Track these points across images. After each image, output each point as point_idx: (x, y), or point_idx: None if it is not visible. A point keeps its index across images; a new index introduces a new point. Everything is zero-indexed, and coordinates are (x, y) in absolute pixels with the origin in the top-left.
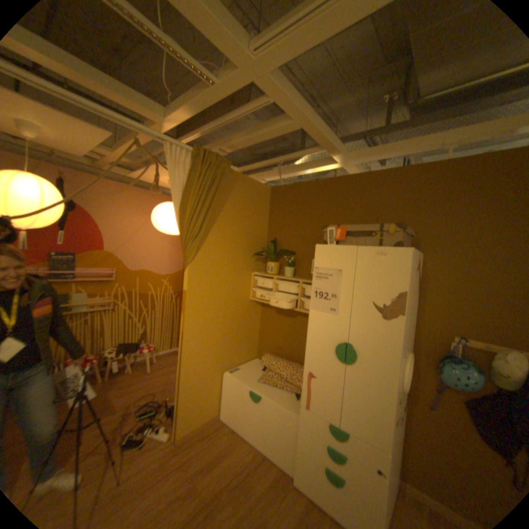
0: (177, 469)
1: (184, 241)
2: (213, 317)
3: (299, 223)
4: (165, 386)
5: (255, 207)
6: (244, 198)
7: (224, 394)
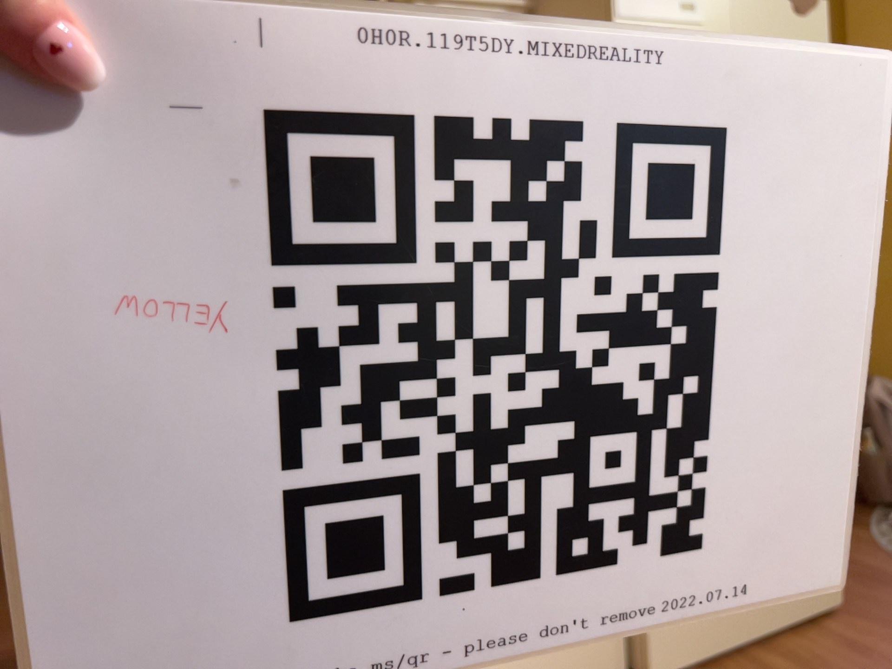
0: None
1: None
2: None
3: None
4: None
5: None
6: None
7: None
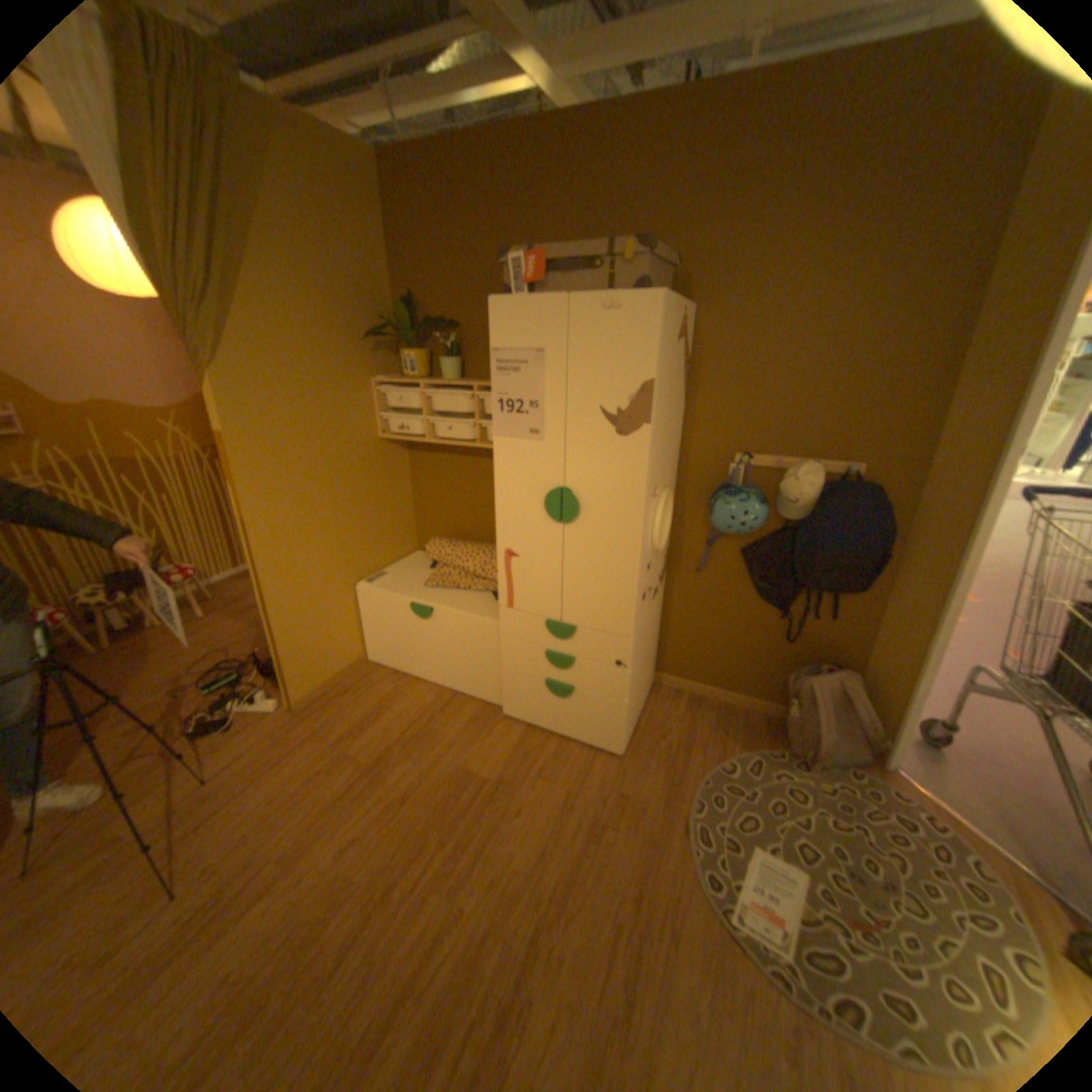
0: (305, 742)
1: (175, 309)
2: (303, 485)
3: (457, 249)
4: (245, 633)
5: (342, 208)
6: (306, 182)
7: (365, 621)
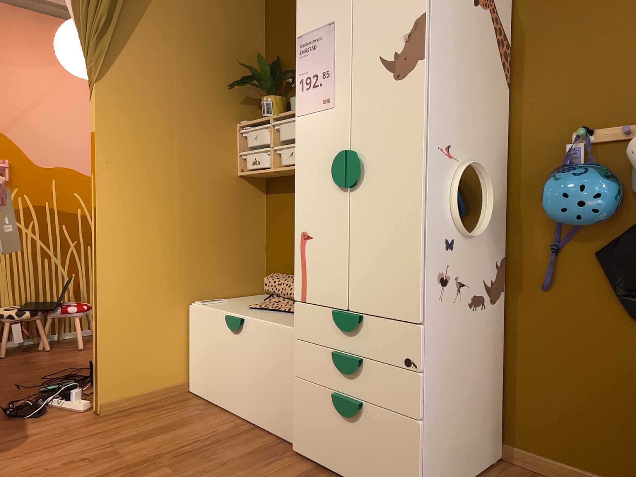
0: (90, 435)
1: (86, 41)
2: (156, 192)
3: None
4: None
5: None
6: None
7: (191, 342)
